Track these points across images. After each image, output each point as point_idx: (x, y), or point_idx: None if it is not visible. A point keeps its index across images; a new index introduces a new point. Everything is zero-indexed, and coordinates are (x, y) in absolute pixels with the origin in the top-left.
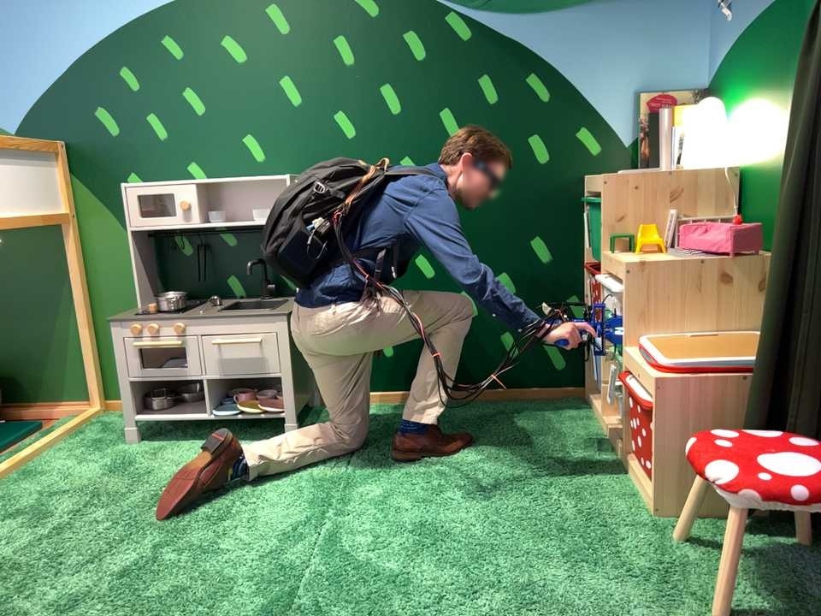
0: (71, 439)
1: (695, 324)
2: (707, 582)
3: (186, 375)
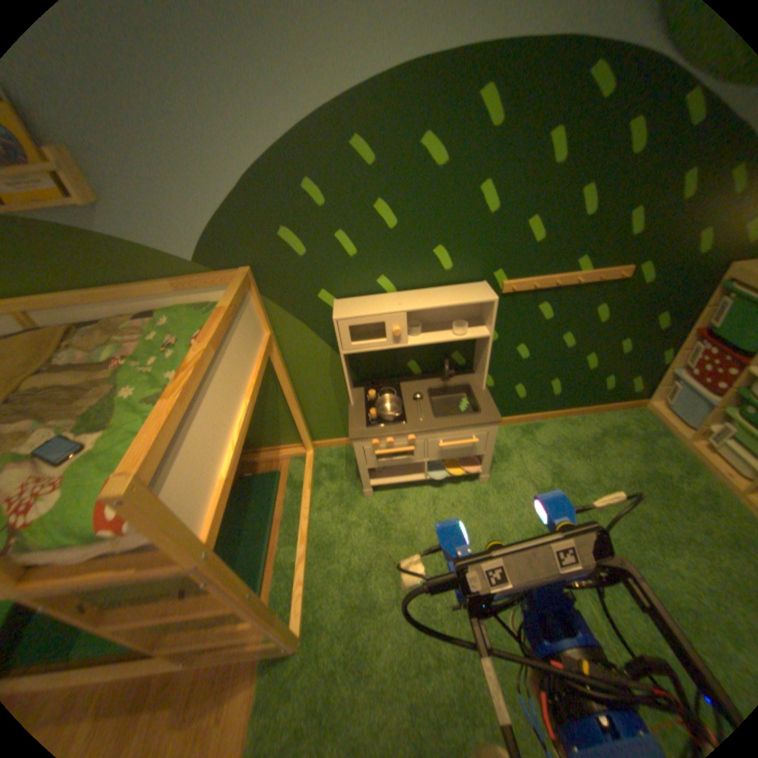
0: (316, 491)
1: None
2: None
3: (412, 460)
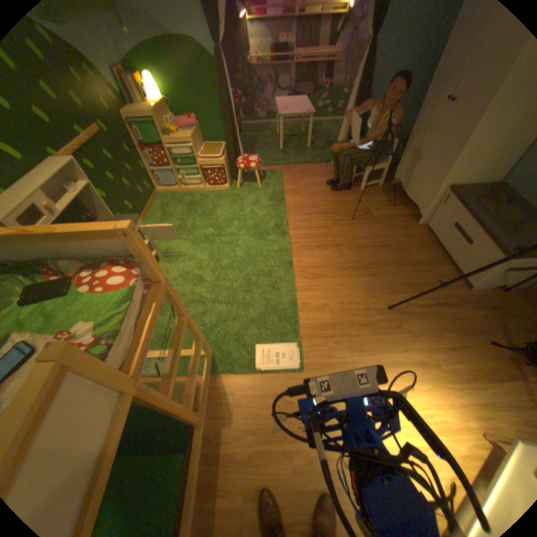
0: None
1: (199, 147)
2: (250, 187)
3: None
